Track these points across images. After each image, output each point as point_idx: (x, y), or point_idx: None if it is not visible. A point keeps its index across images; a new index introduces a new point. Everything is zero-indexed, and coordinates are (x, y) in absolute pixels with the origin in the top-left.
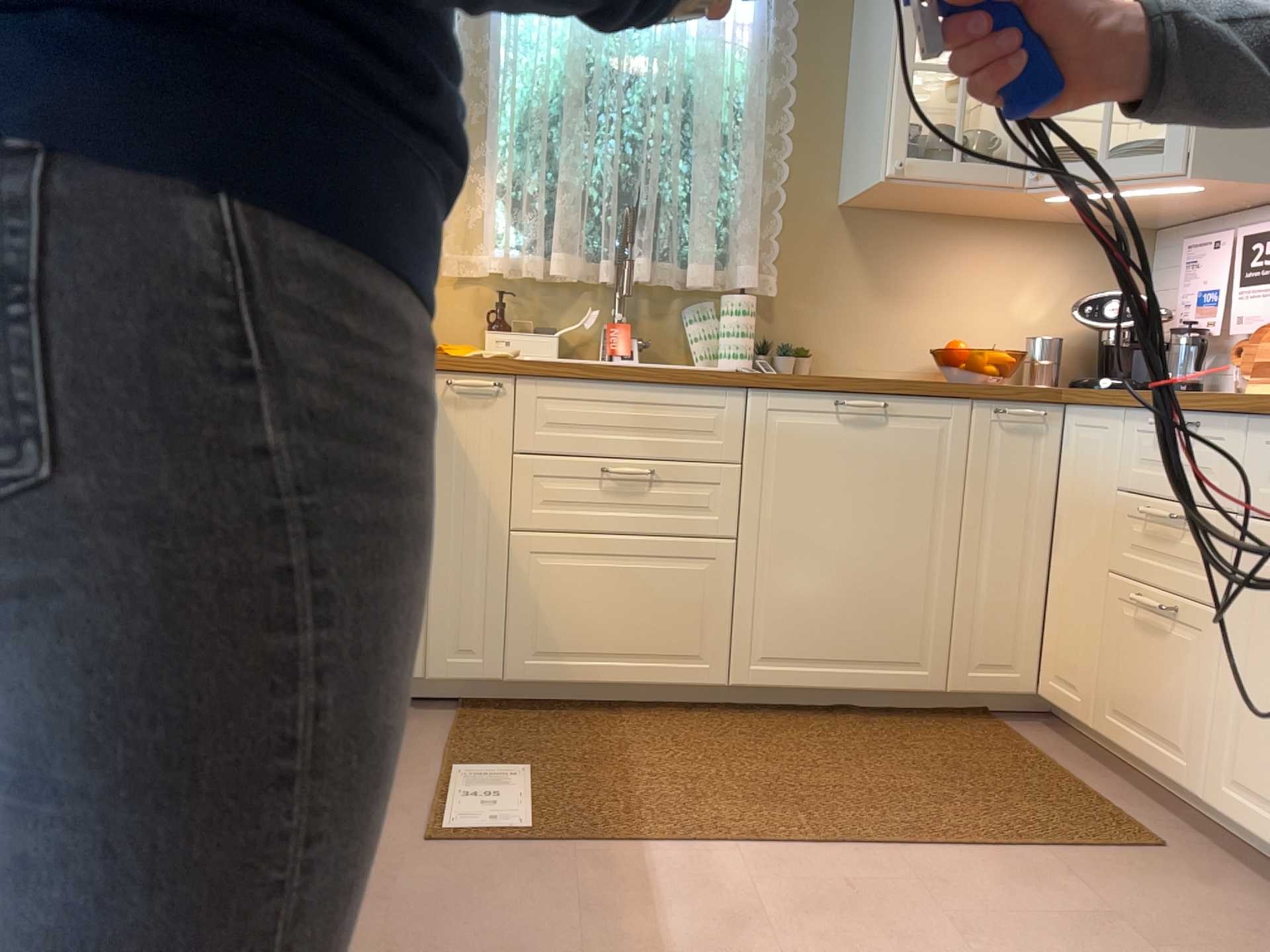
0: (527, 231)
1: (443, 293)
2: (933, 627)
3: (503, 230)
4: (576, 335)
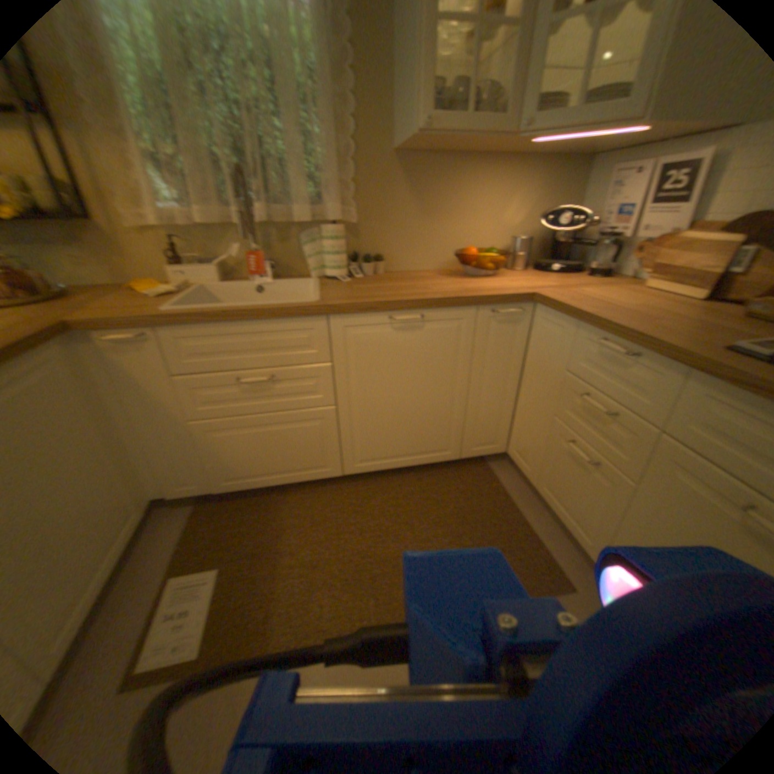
0: (169, 188)
1: (129, 238)
2: (452, 433)
3: (154, 187)
4: (231, 260)
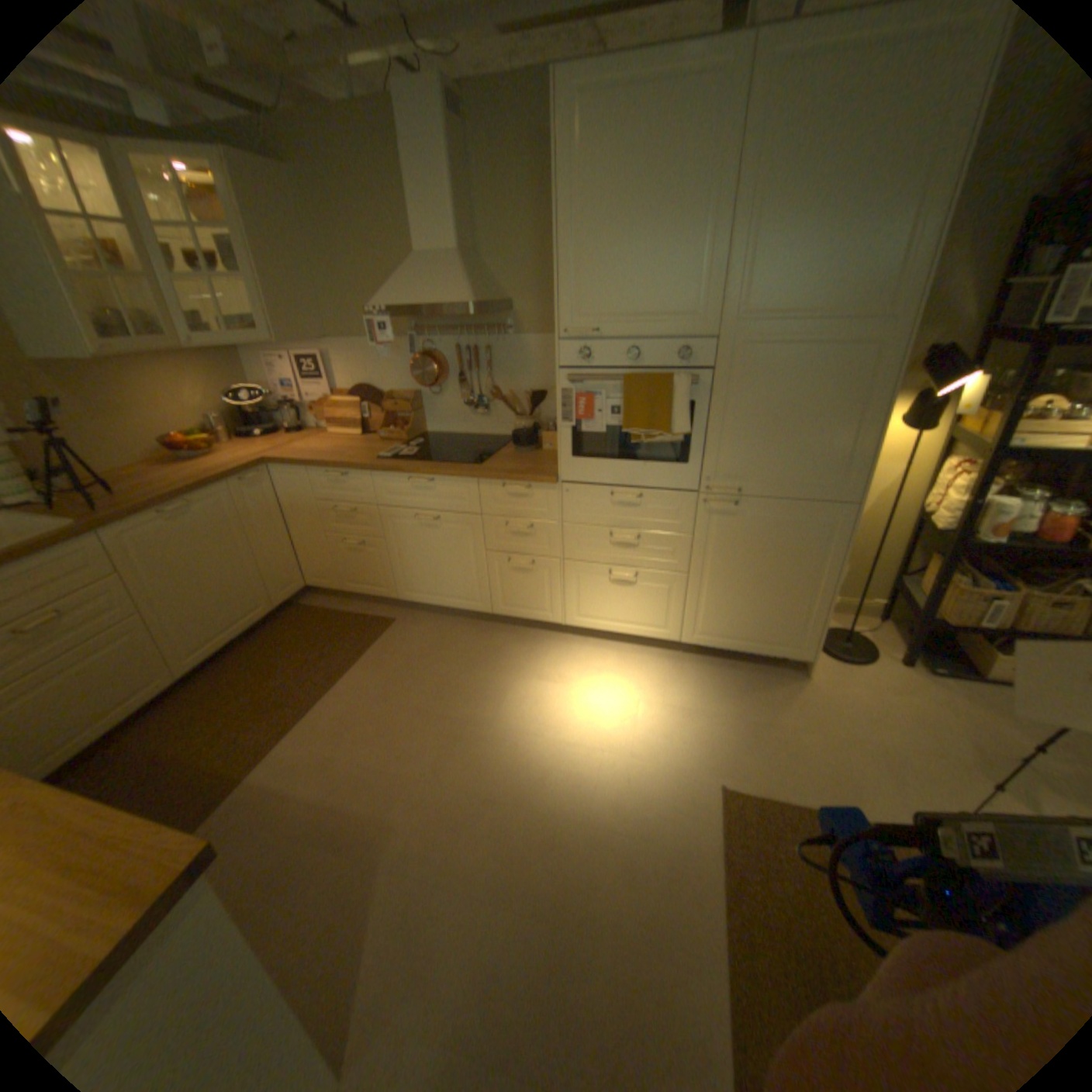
0: None
1: None
2: (256, 589)
3: None
4: None
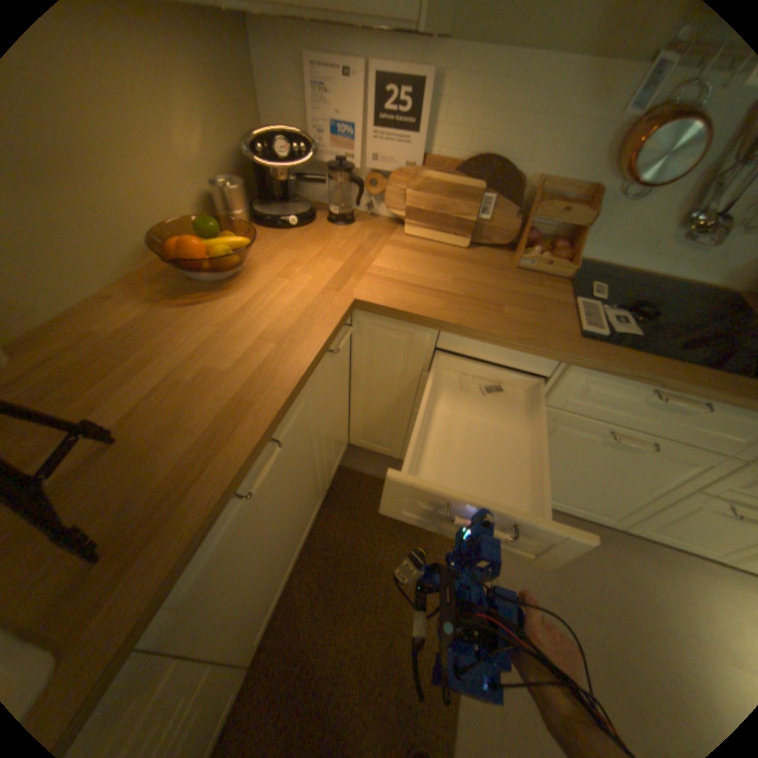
0: None
1: None
2: (319, 485)
3: None
4: None
